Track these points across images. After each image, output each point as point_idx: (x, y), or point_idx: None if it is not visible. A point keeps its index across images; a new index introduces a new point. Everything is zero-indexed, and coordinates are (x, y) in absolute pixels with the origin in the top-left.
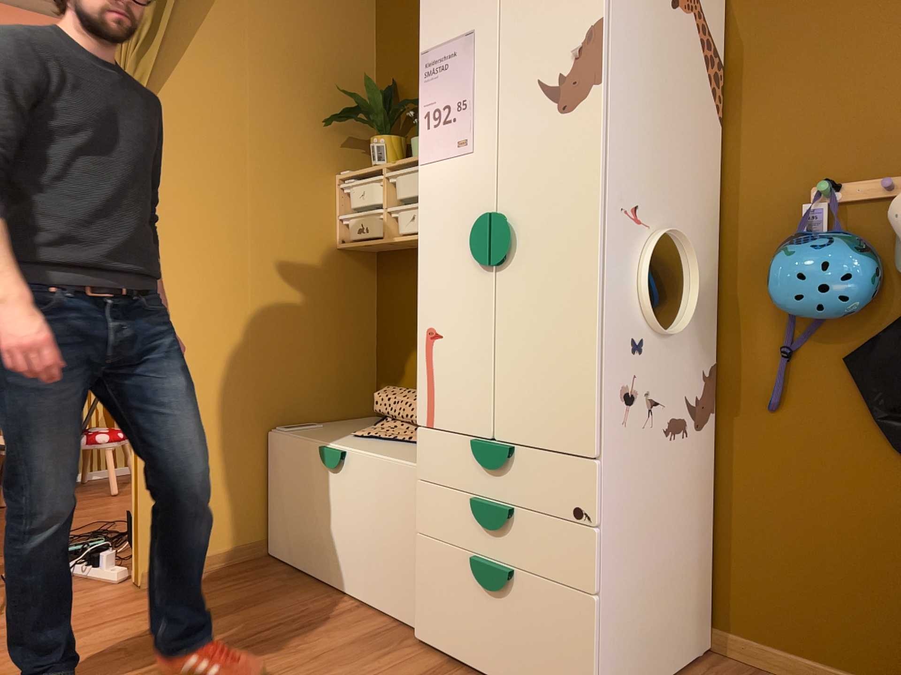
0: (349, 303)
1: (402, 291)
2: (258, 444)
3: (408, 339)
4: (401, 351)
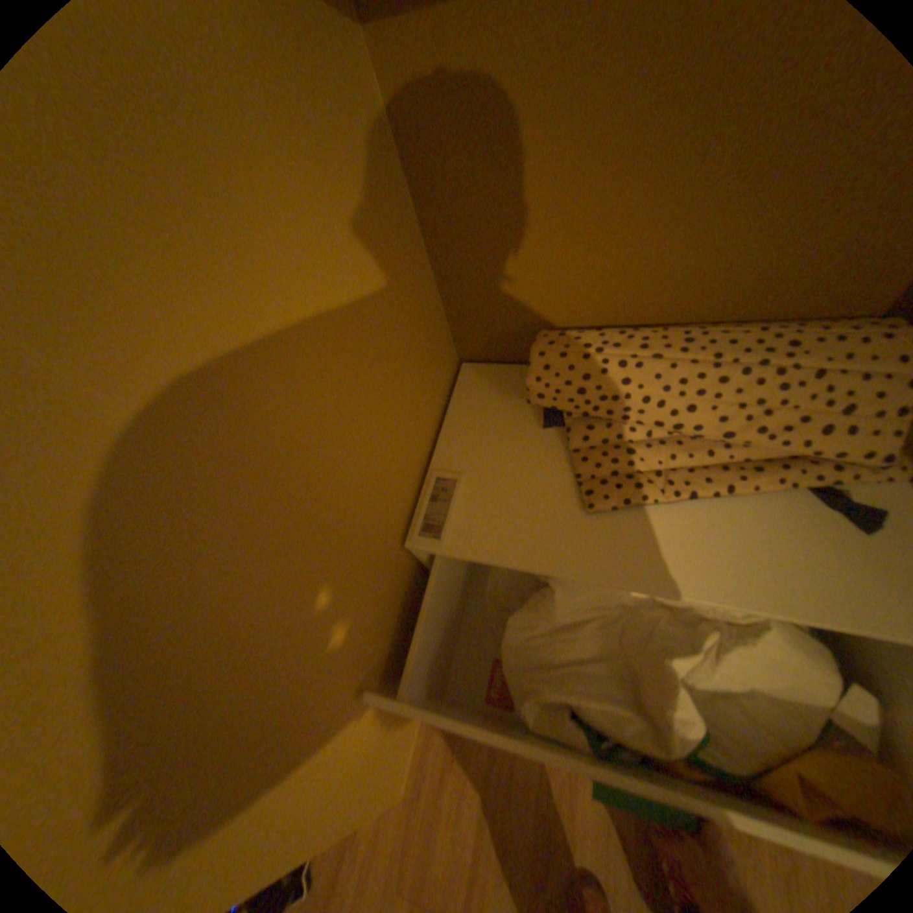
0: (360, 181)
1: (497, 72)
2: (400, 572)
3: (534, 218)
4: (514, 247)
